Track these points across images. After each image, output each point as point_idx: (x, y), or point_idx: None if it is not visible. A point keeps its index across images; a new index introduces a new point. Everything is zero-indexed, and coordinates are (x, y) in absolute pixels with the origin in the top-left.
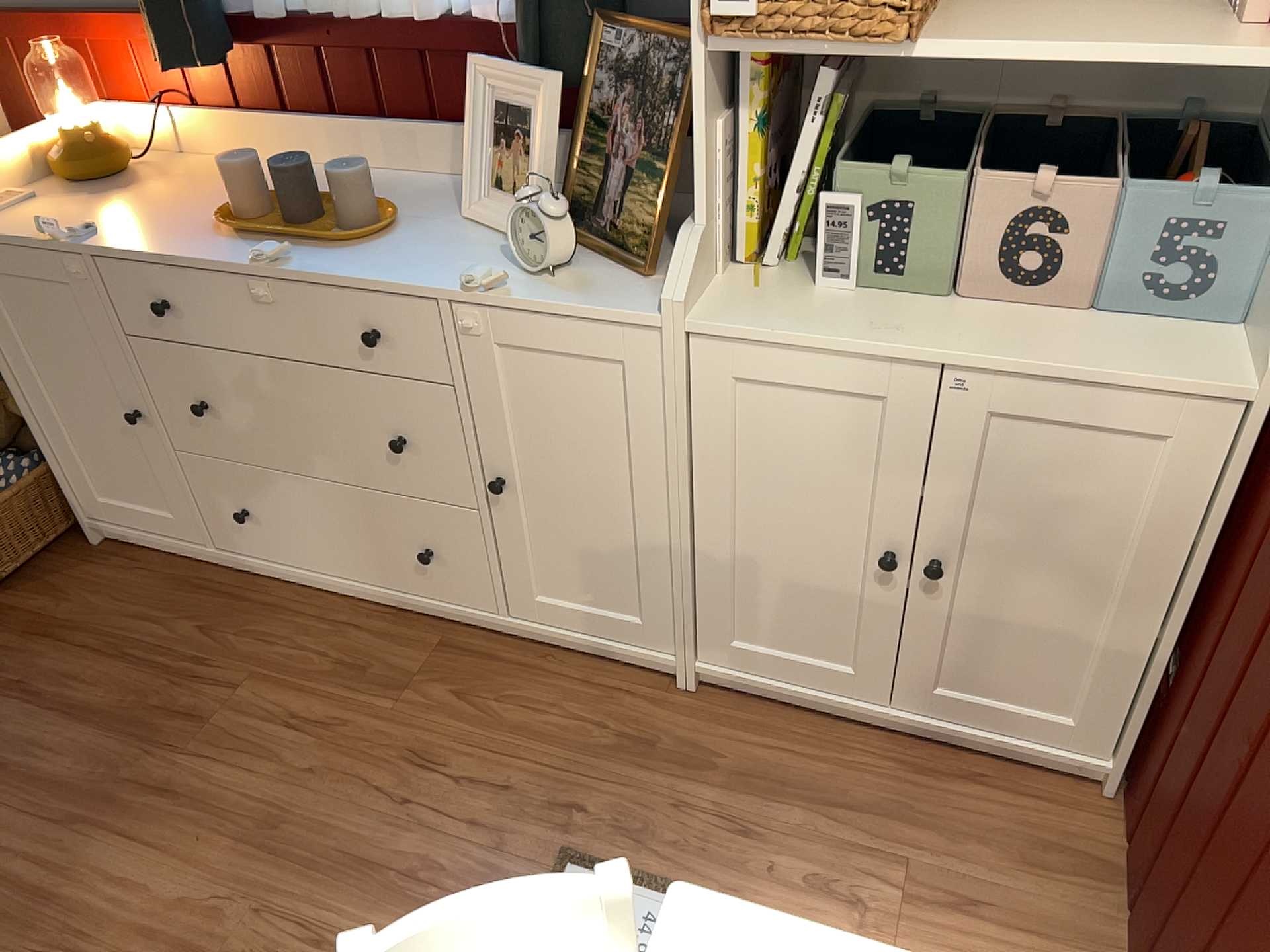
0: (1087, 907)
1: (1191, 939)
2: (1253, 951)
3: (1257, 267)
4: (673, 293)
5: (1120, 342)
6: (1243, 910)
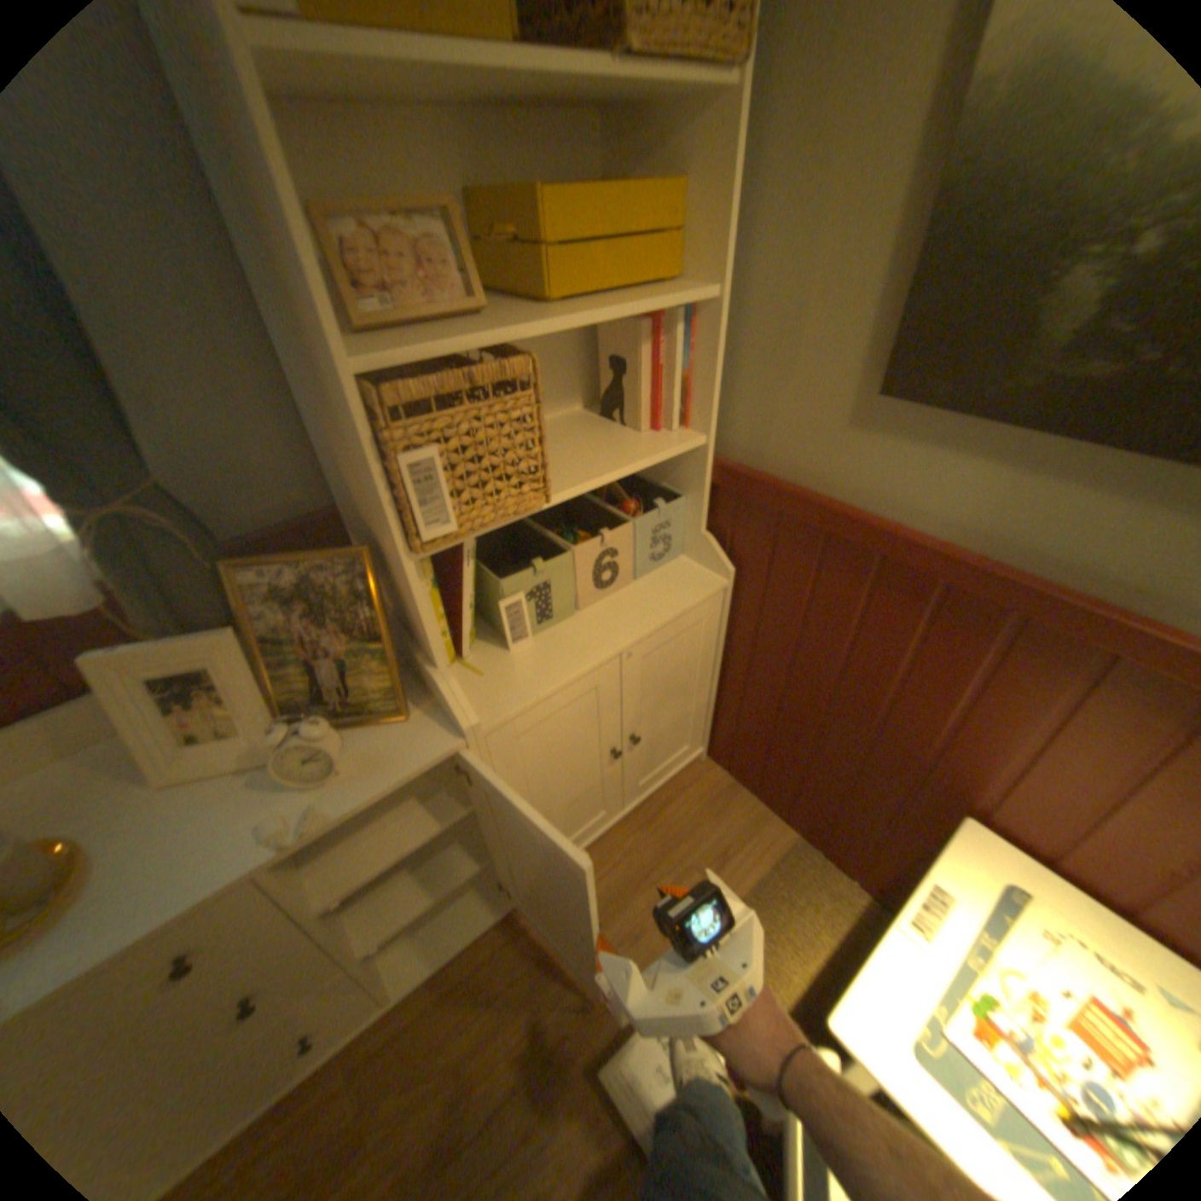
0: (751, 812)
1: (841, 796)
2: (903, 787)
3: (689, 527)
4: (463, 722)
5: (664, 588)
6: (881, 775)
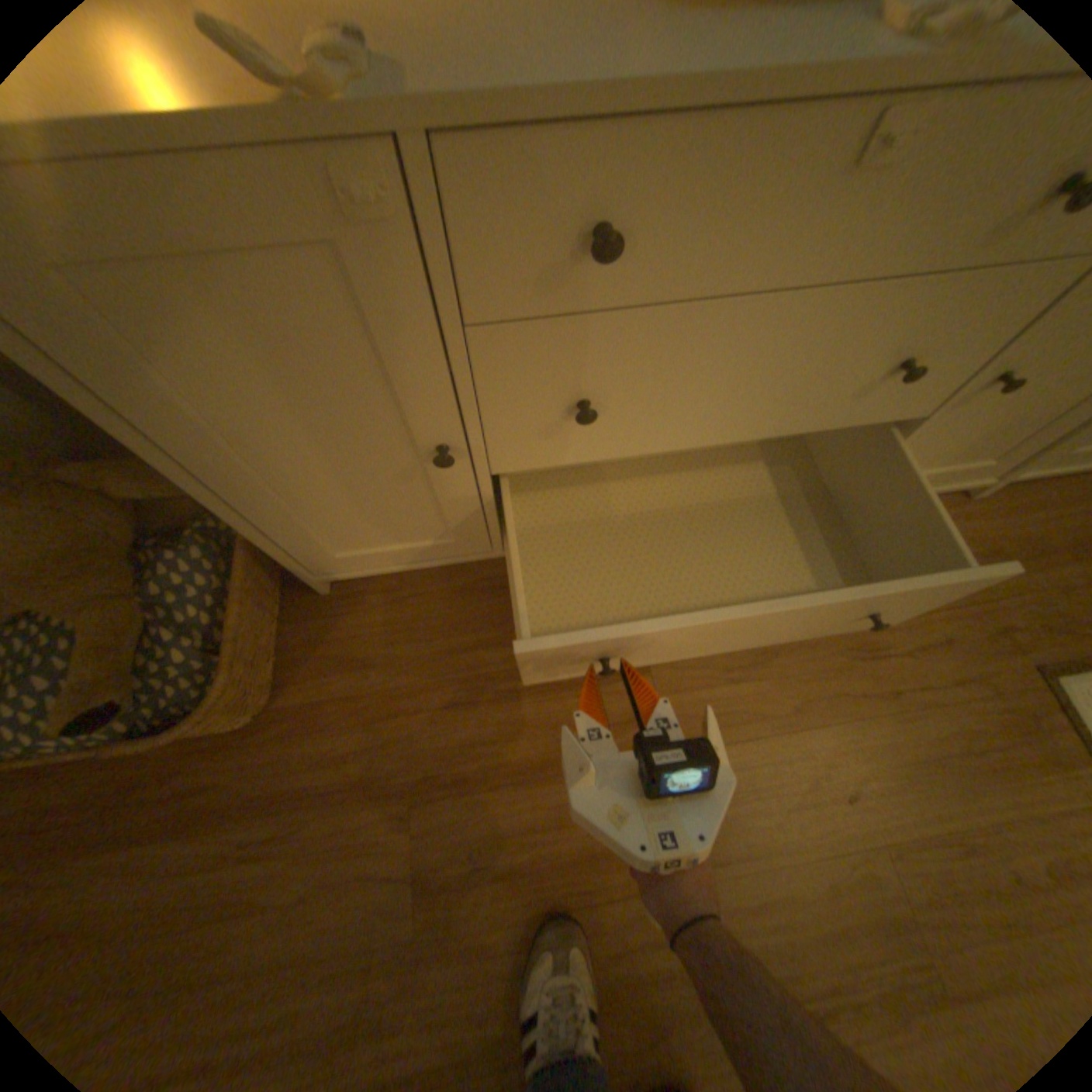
0: None
1: None
2: None
3: None
4: None
5: None
6: None
